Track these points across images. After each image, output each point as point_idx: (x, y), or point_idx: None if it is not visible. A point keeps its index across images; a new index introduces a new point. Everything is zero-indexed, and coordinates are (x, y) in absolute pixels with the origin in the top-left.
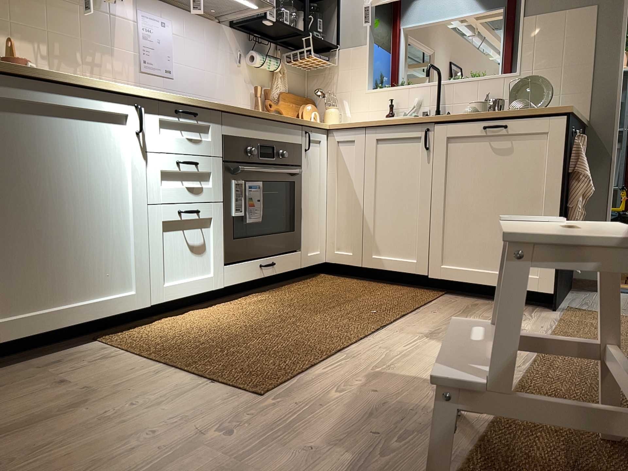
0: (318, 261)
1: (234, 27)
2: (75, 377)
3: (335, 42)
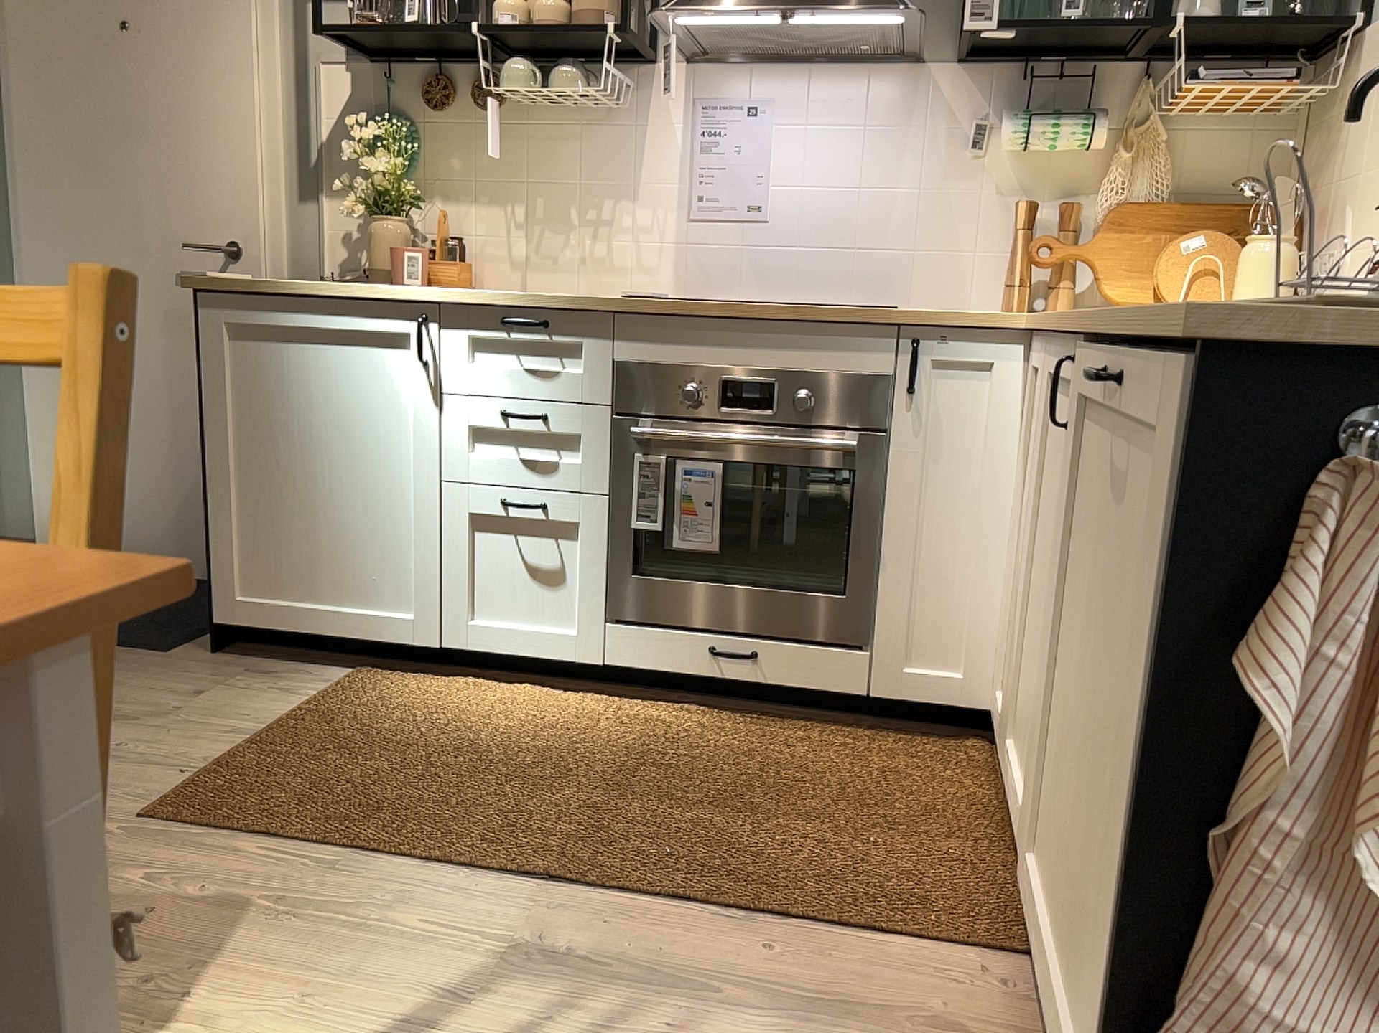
0: (953, 702)
1: (964, 59)
2: (219, 696)
3: (1364, 3)
